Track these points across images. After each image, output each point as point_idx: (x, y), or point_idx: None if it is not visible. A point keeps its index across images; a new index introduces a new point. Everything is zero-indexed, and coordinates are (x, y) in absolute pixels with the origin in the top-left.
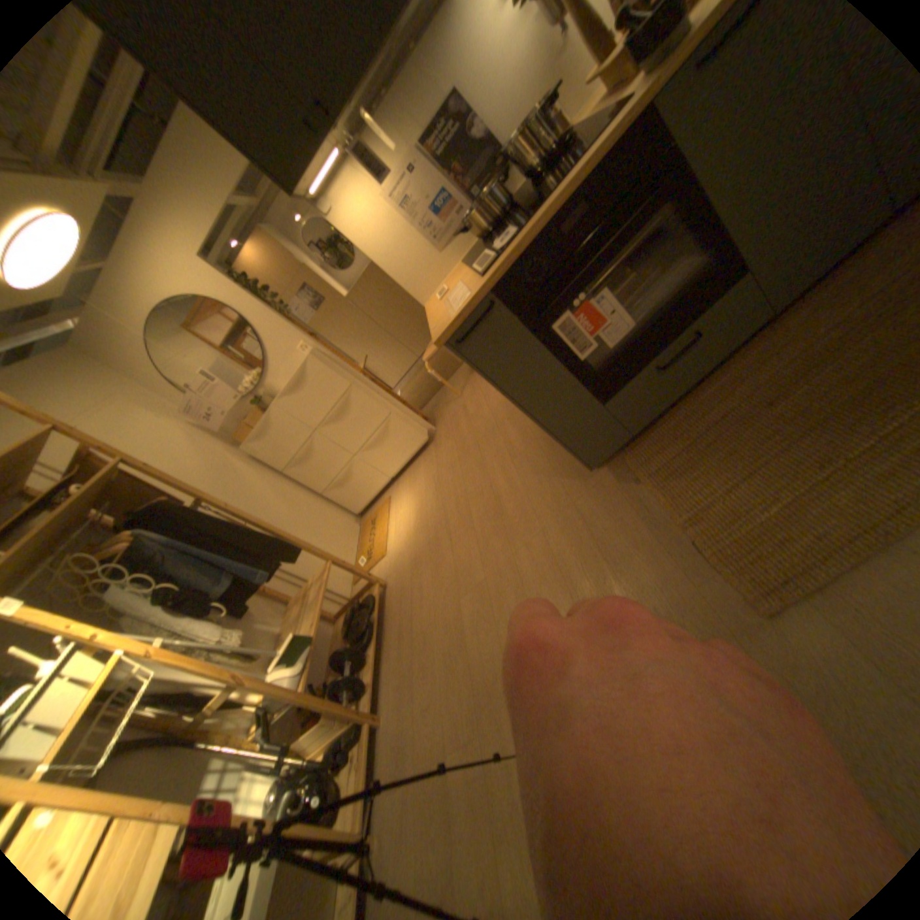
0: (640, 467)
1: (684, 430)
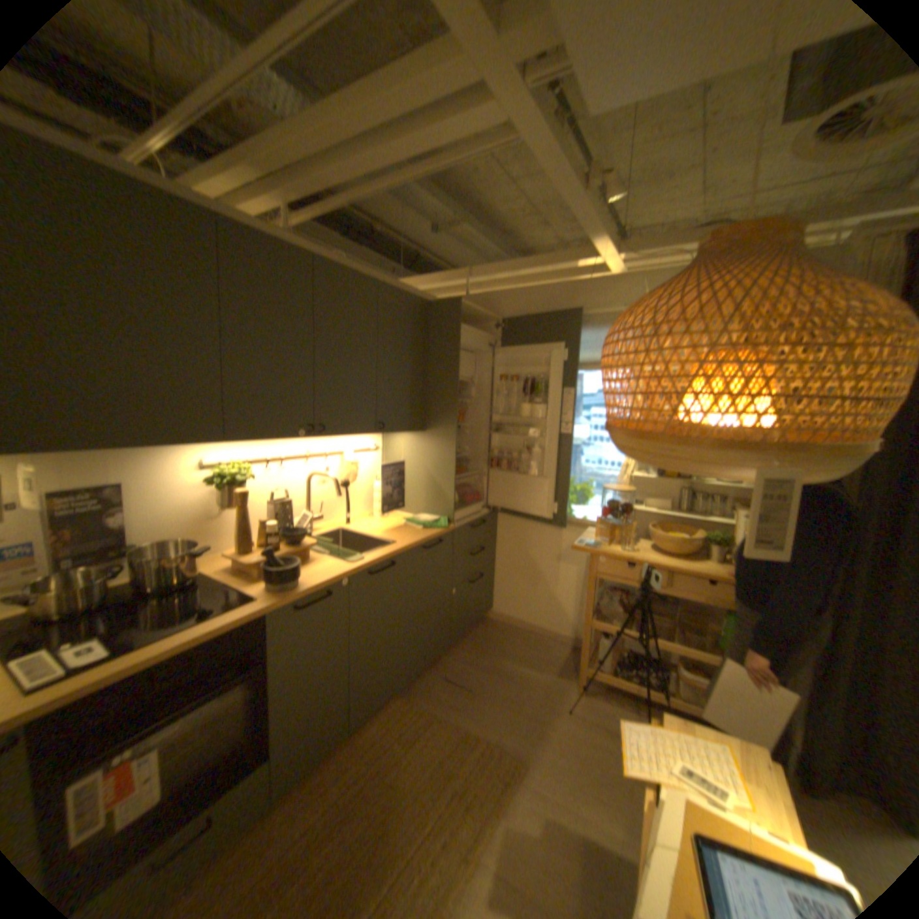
0: None
1: None
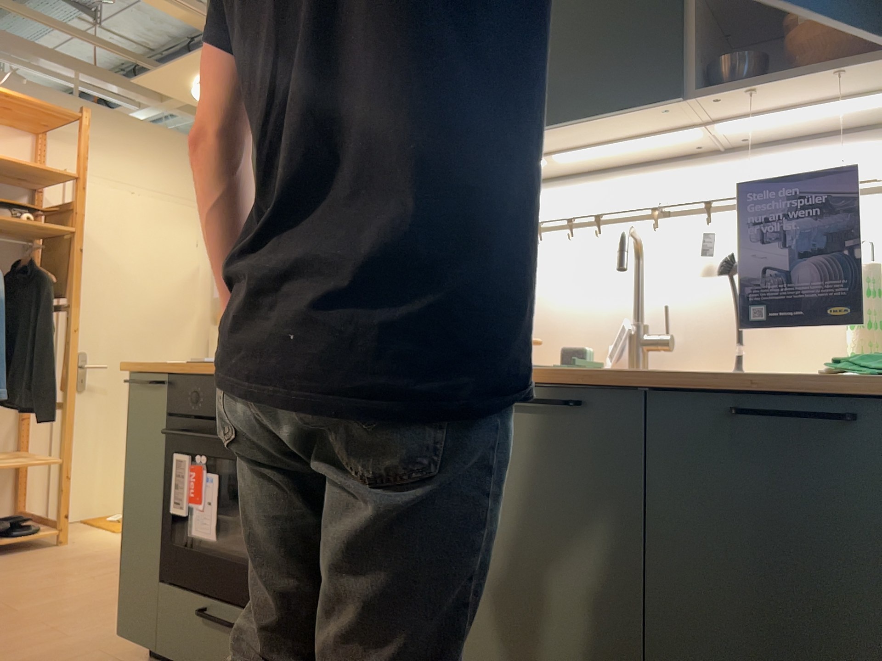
0: None
1: None
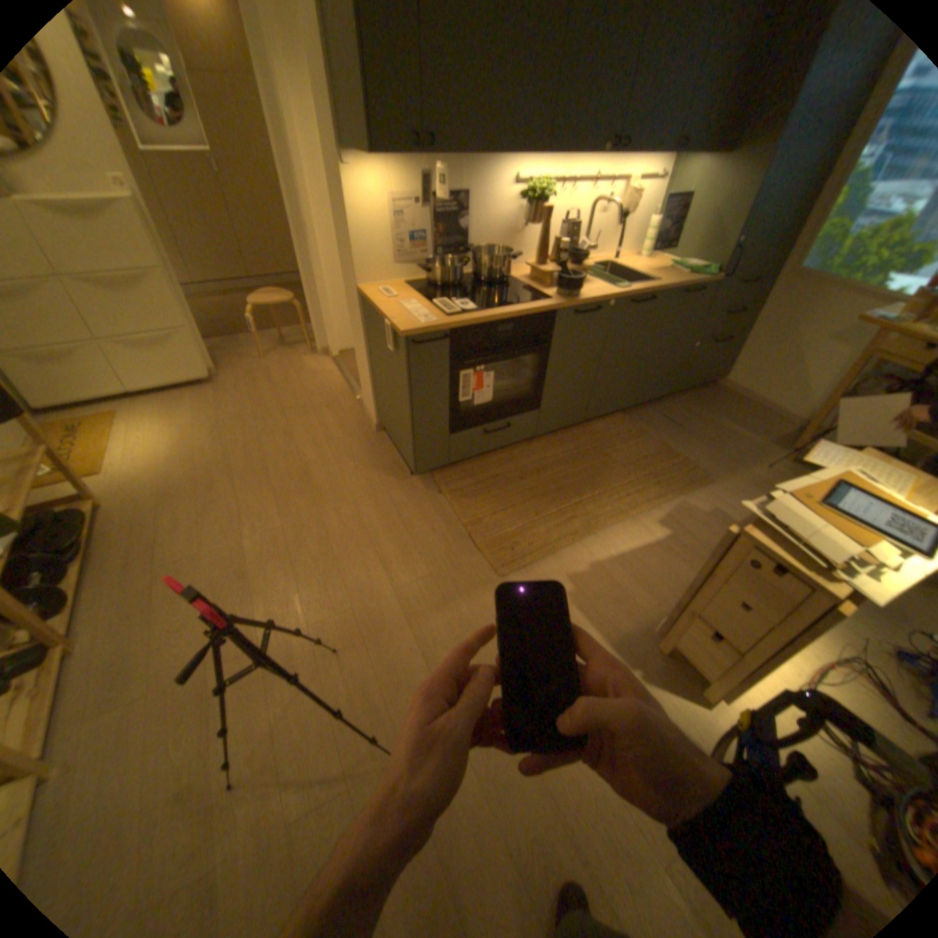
0: (444, 486)
1: (474, 475)
